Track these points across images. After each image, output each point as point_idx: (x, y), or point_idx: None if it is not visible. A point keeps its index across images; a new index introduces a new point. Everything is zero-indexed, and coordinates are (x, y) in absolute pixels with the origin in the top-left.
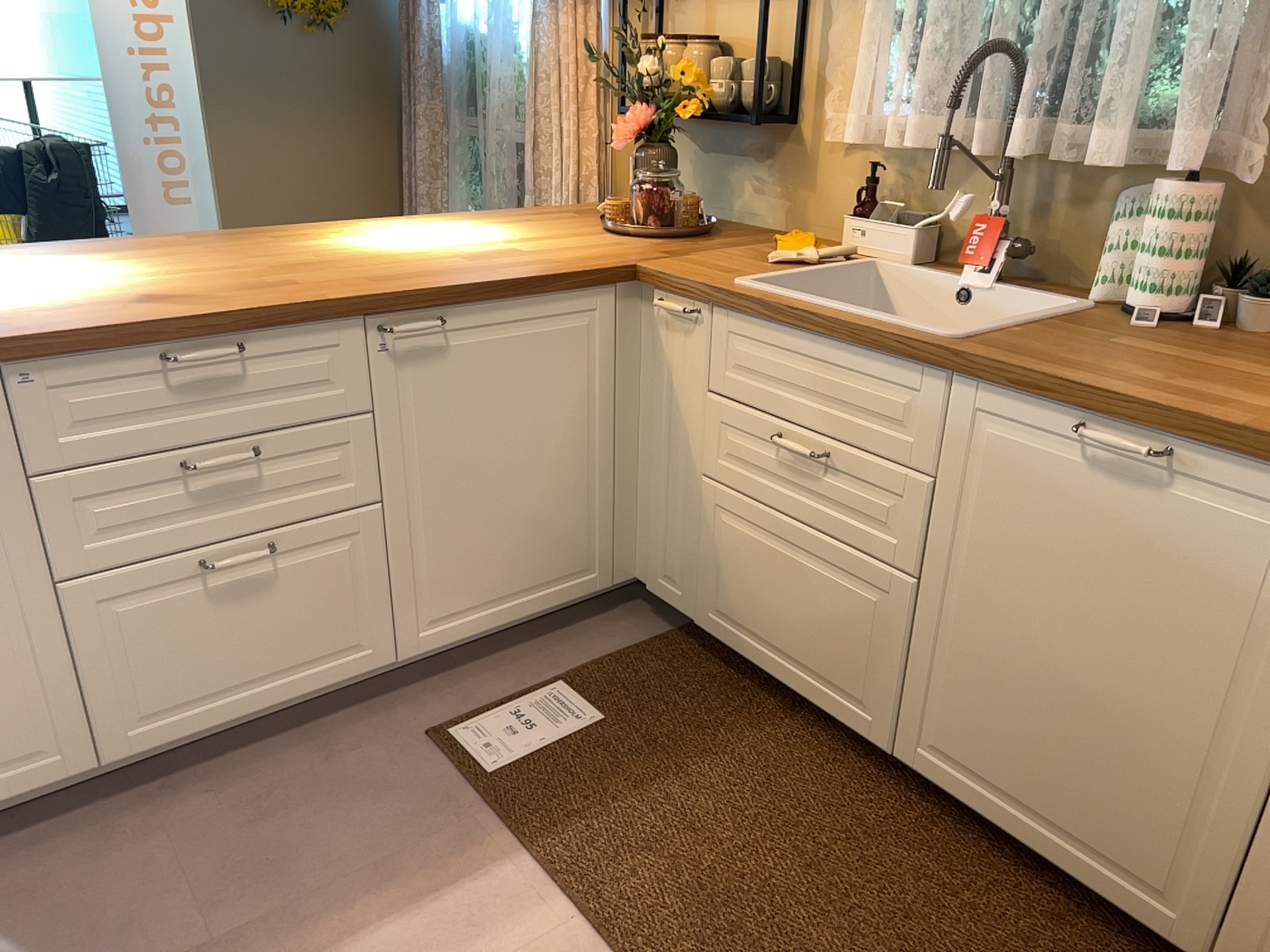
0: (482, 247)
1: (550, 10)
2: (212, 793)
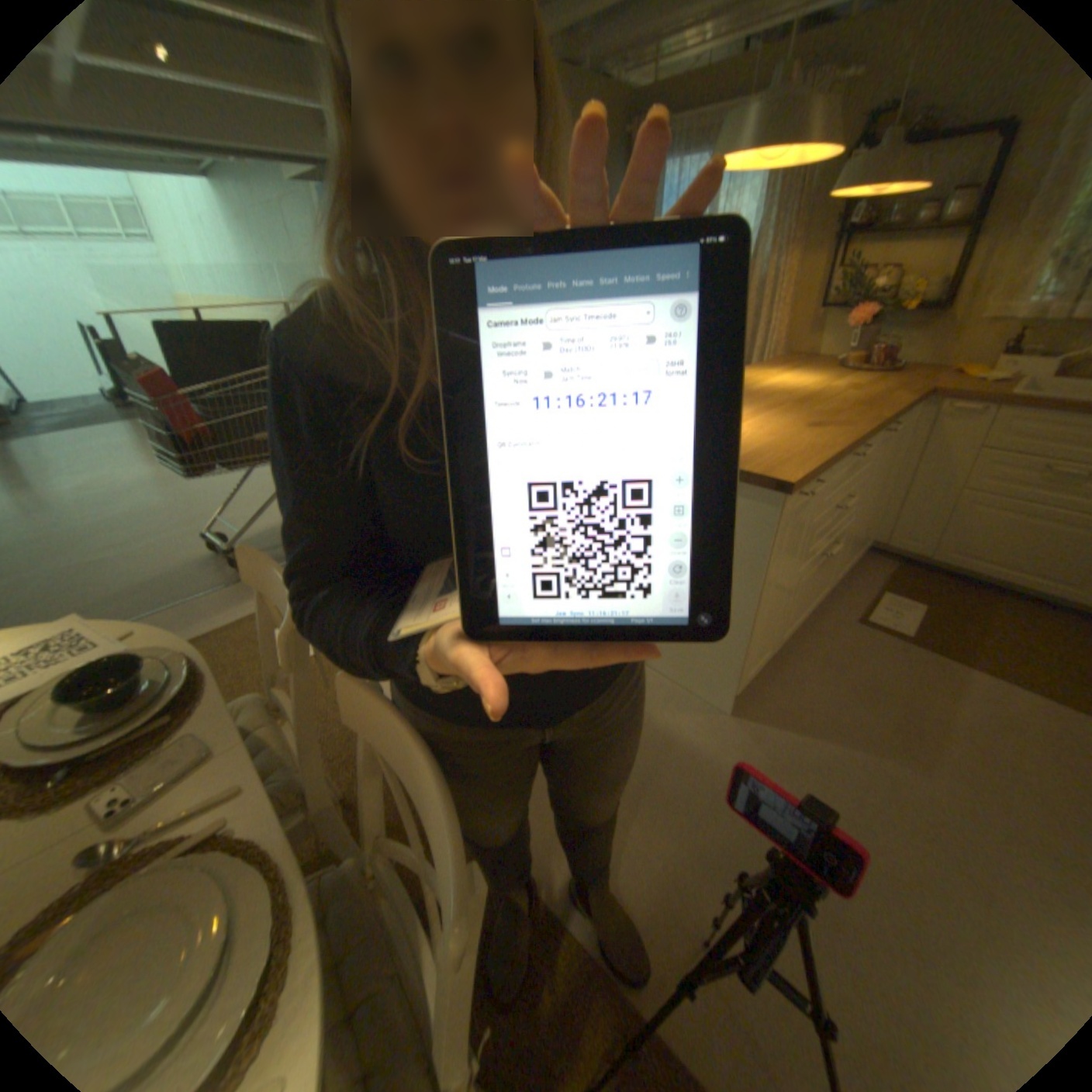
0: (835, 383)
1: (771, 252)
2: (803, 661)
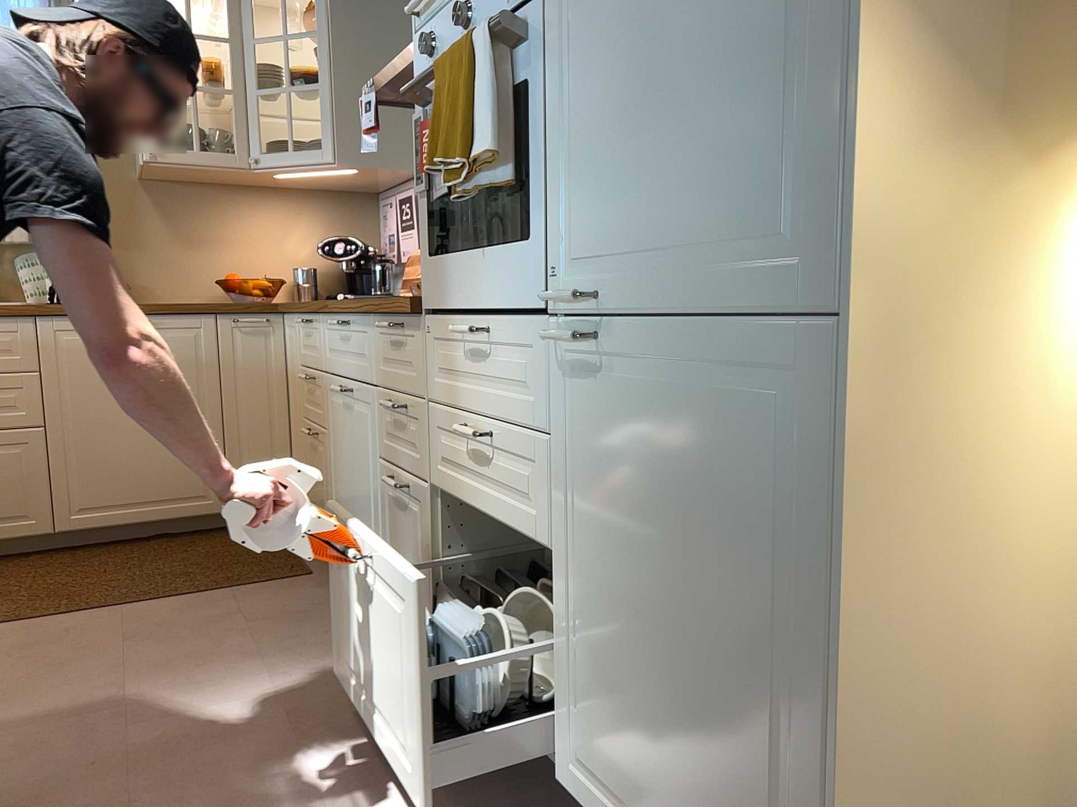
0: None
1: None
2: None
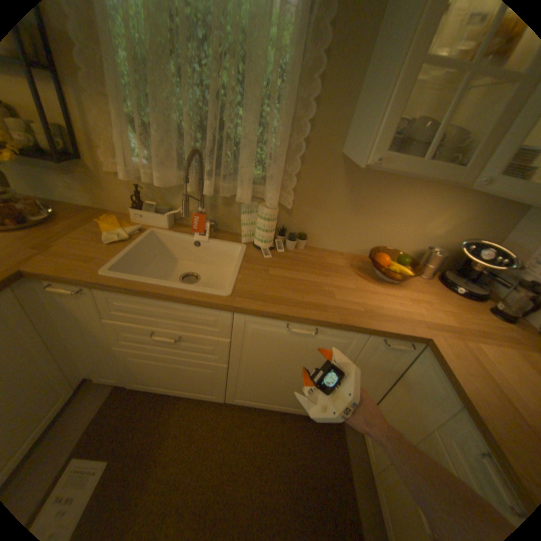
0: None
1: None
2: None
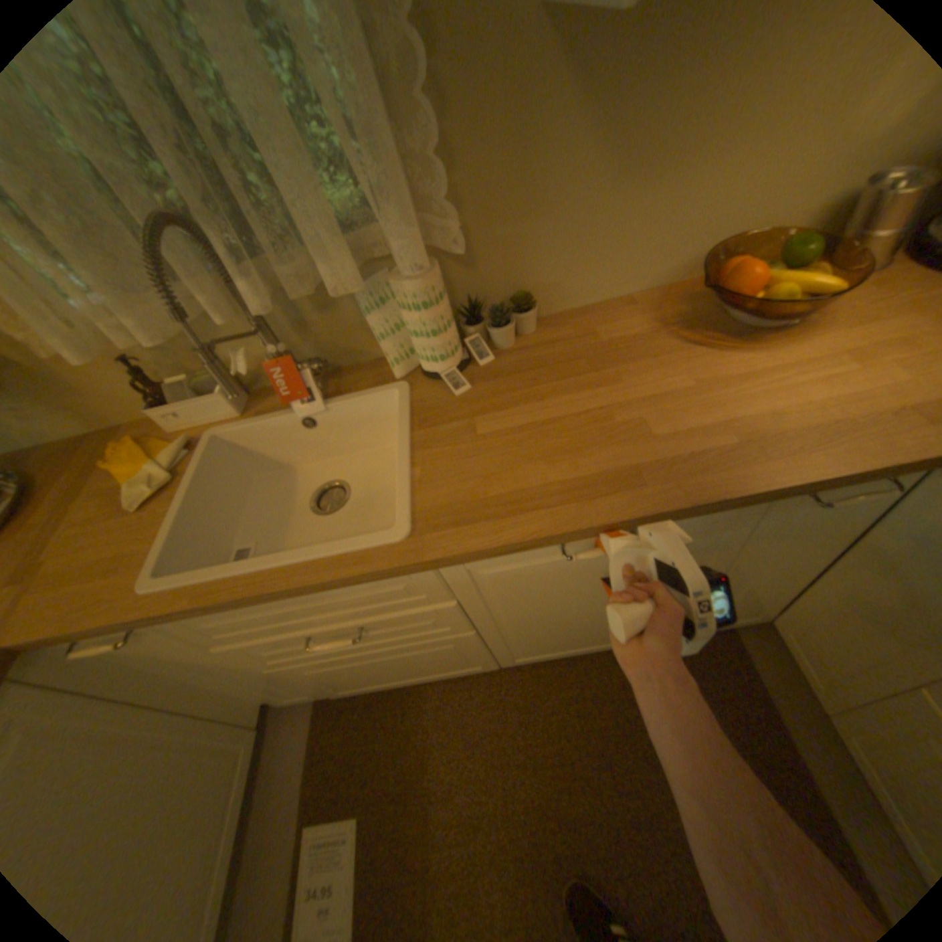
0: None
1: None
2: None
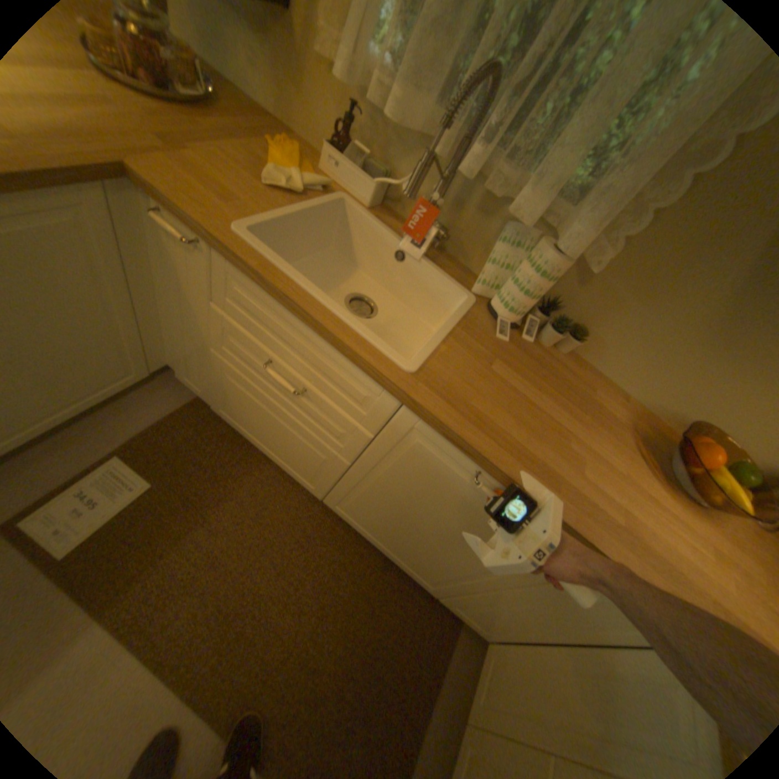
0: None
1: None
2: None
